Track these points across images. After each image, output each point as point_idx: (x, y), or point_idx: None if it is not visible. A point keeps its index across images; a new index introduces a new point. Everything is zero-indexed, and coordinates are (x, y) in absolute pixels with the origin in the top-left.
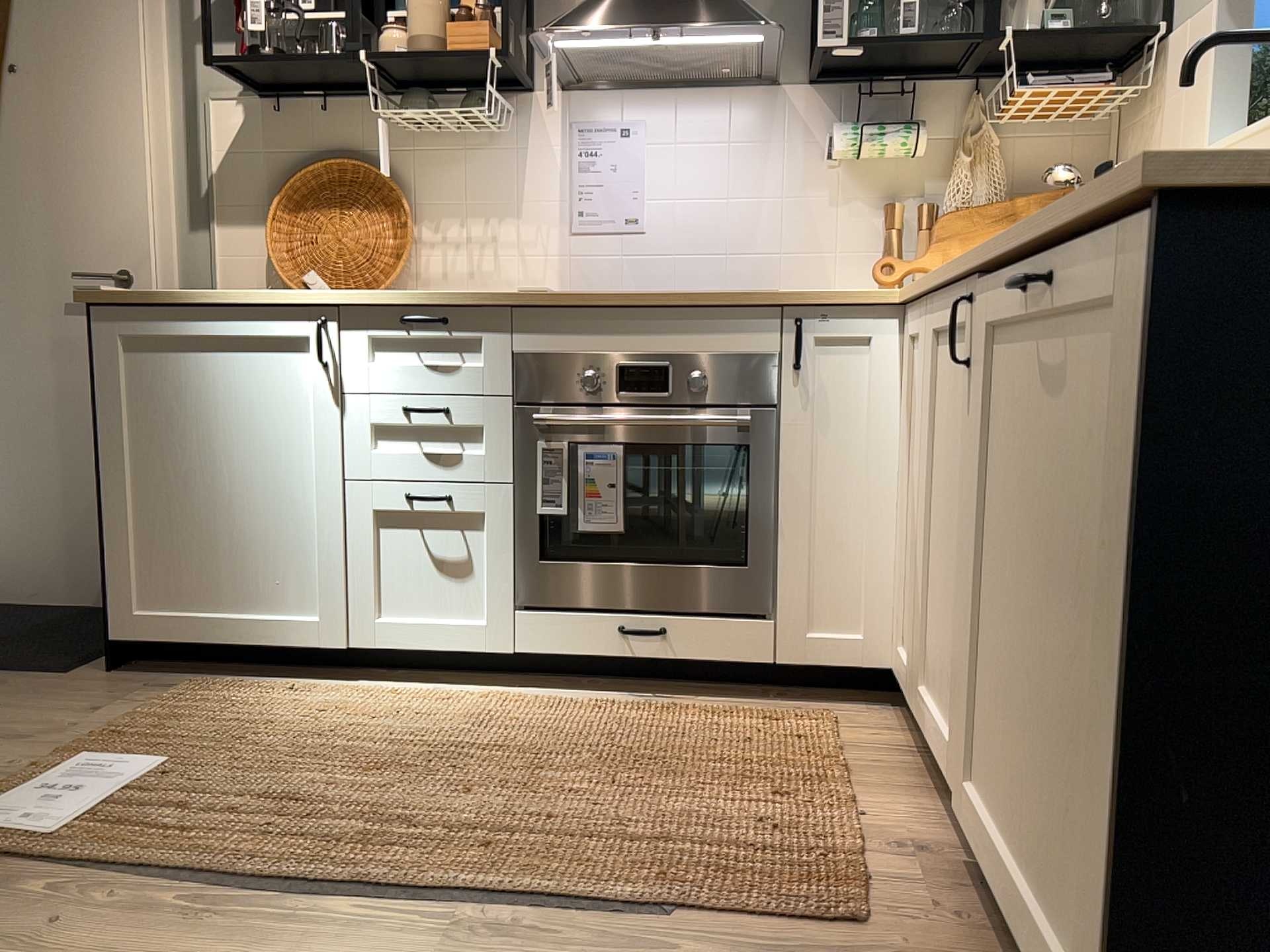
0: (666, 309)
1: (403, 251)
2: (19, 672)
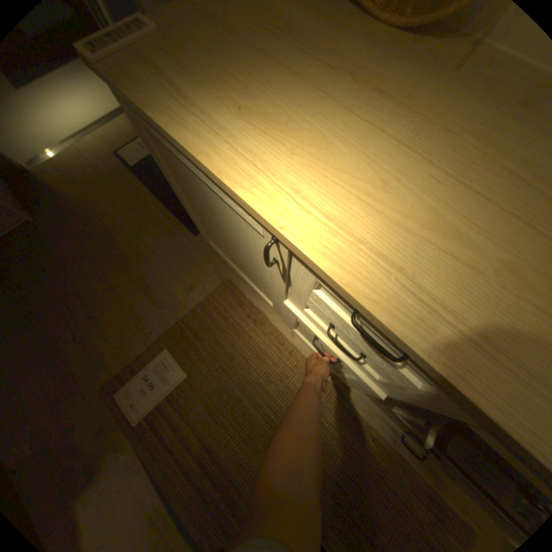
0: None
1: None
2: (182, 223)
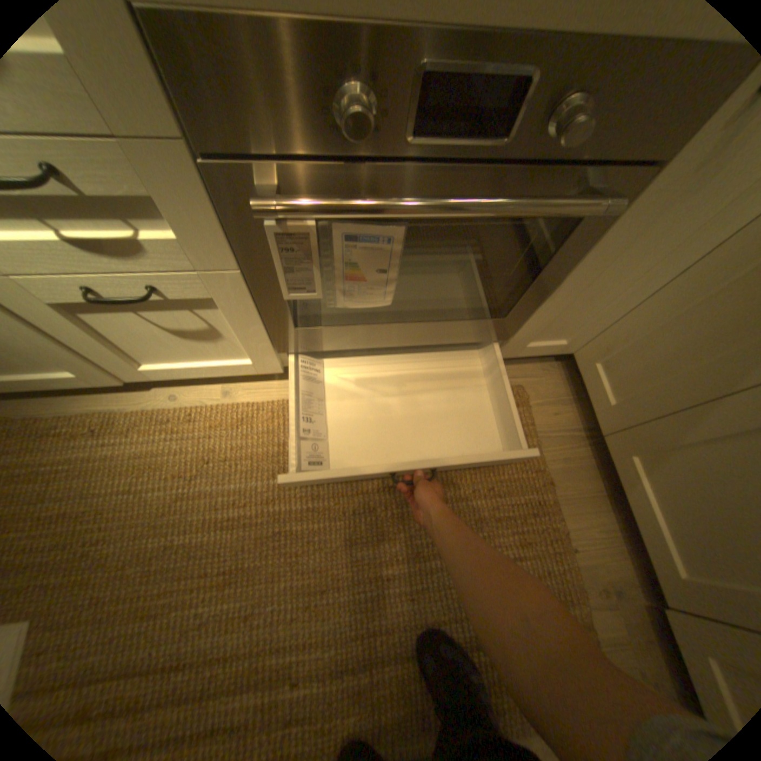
0: None
1: None
2: None
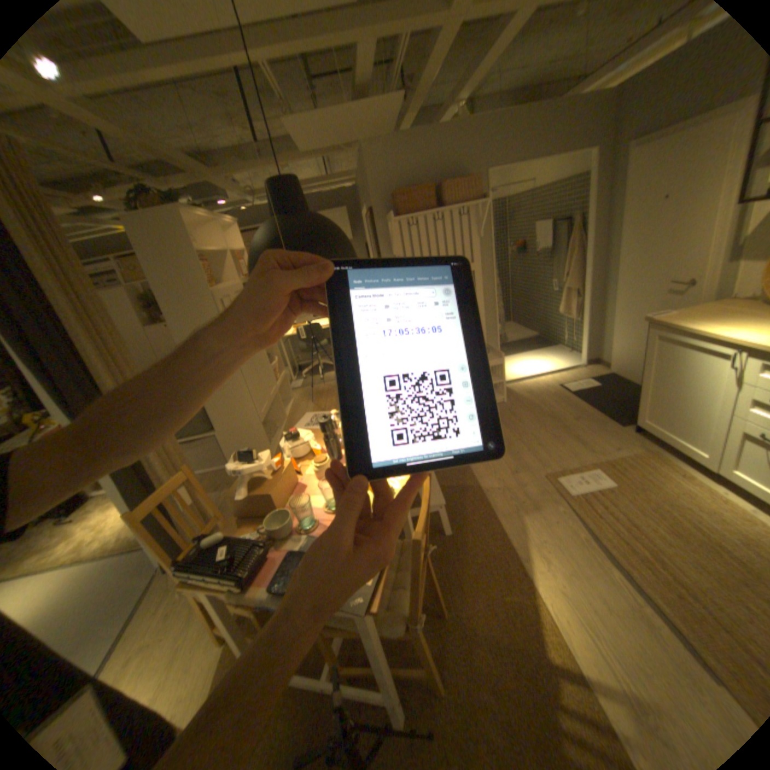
0: None
1: None
2: (613, 419)
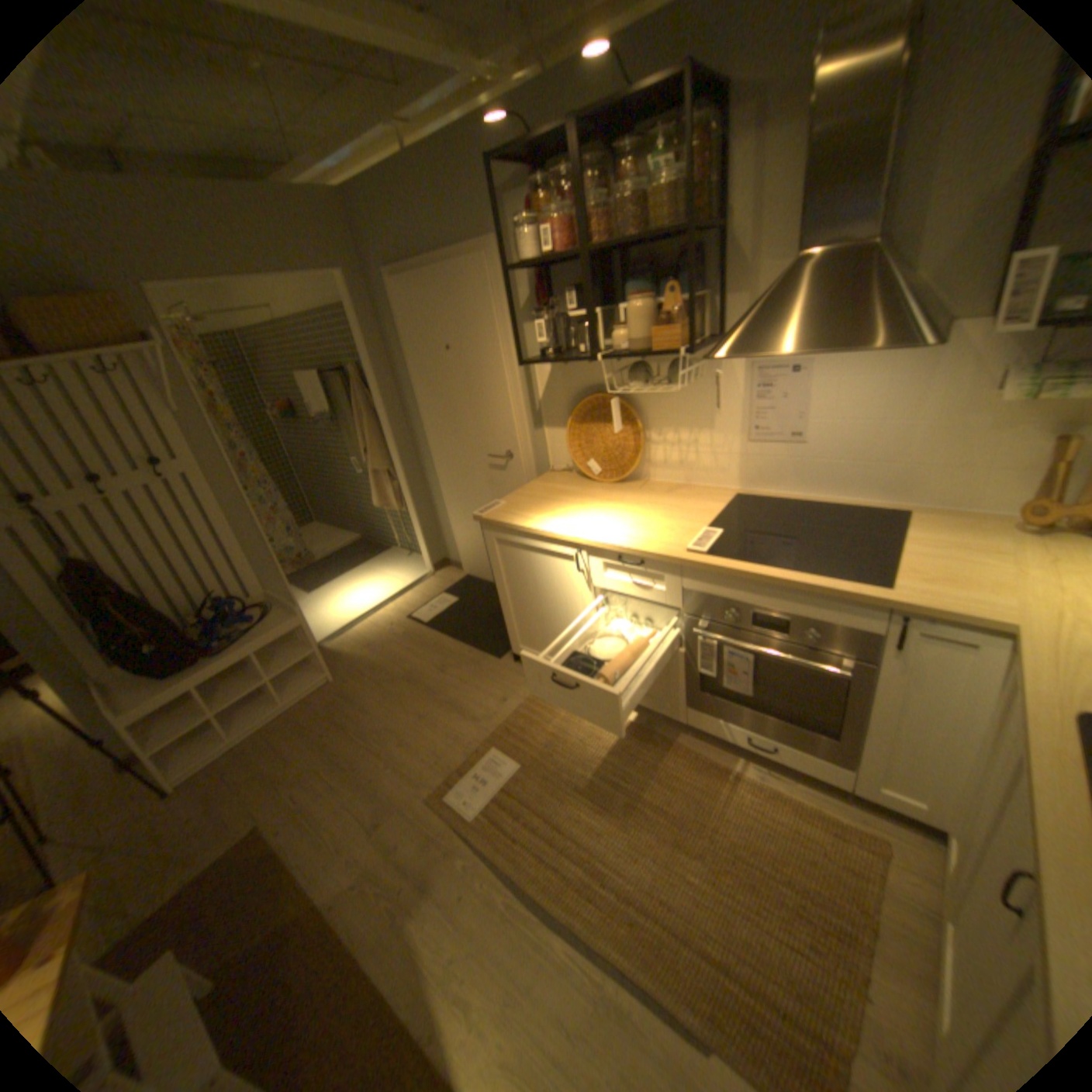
0: (789, 587)
1: (639, 451)
2: (485, 651)
